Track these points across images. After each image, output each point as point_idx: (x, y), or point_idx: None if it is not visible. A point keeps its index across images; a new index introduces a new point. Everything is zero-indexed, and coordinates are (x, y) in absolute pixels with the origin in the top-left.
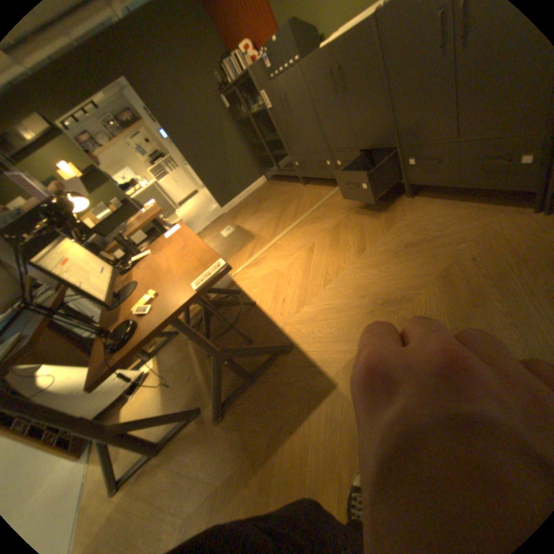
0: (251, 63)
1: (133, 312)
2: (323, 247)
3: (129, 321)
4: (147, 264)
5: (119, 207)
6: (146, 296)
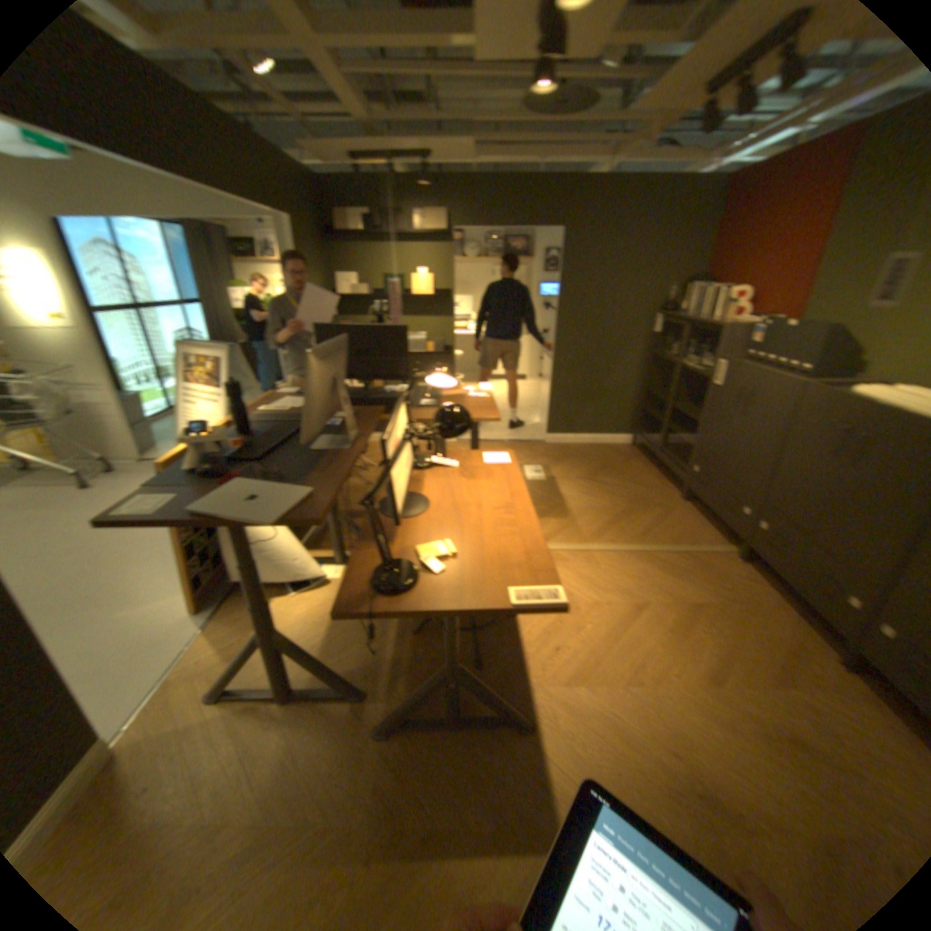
0: (731, 316)
1: (418, 555)
2: (659, 623)
3: (410, 564)
4: (448, 485)
5: (436, 353)
6: (439, 542)
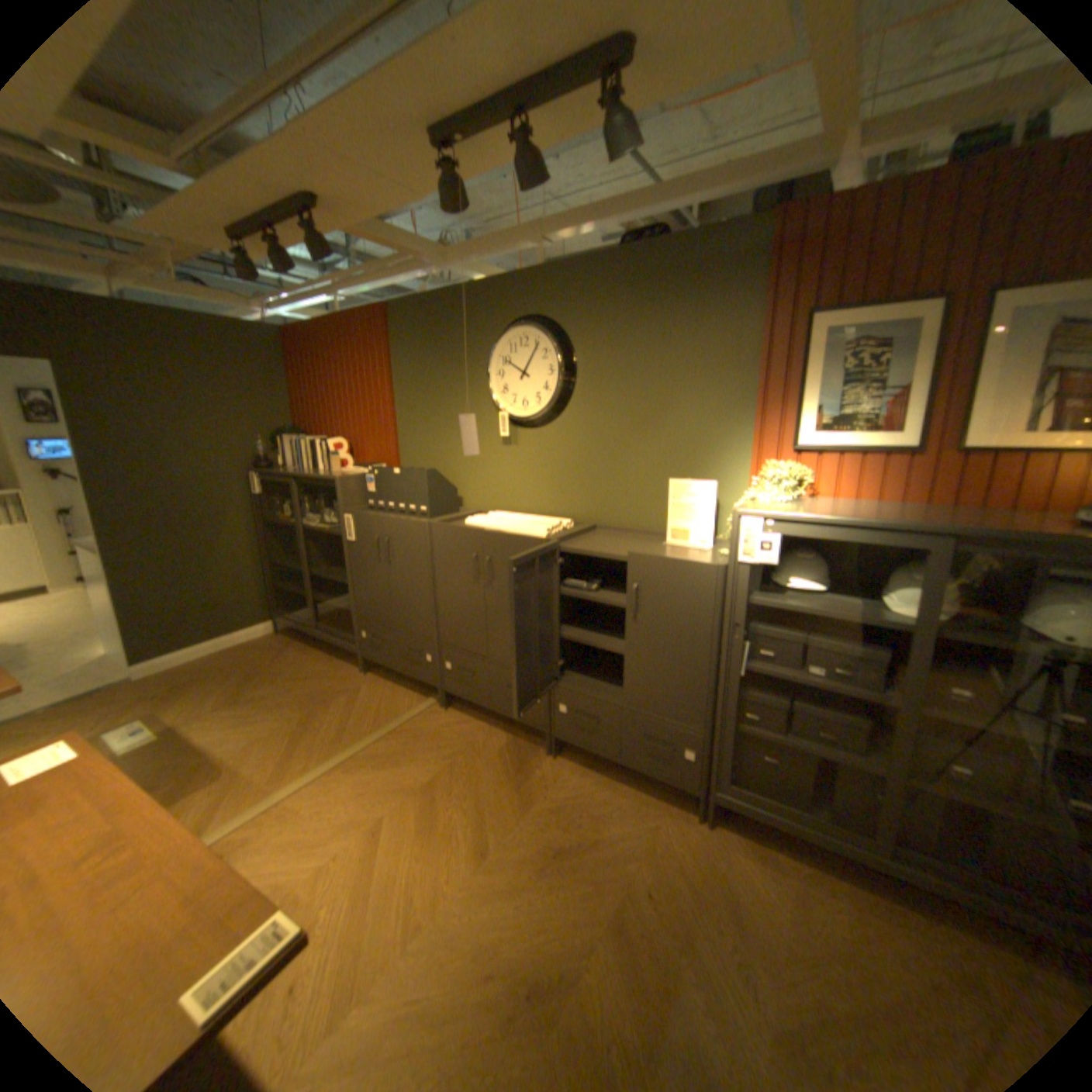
0: (339, 469)
1: None
2: (402, 834)
3: None
4: None
5: None
6: None
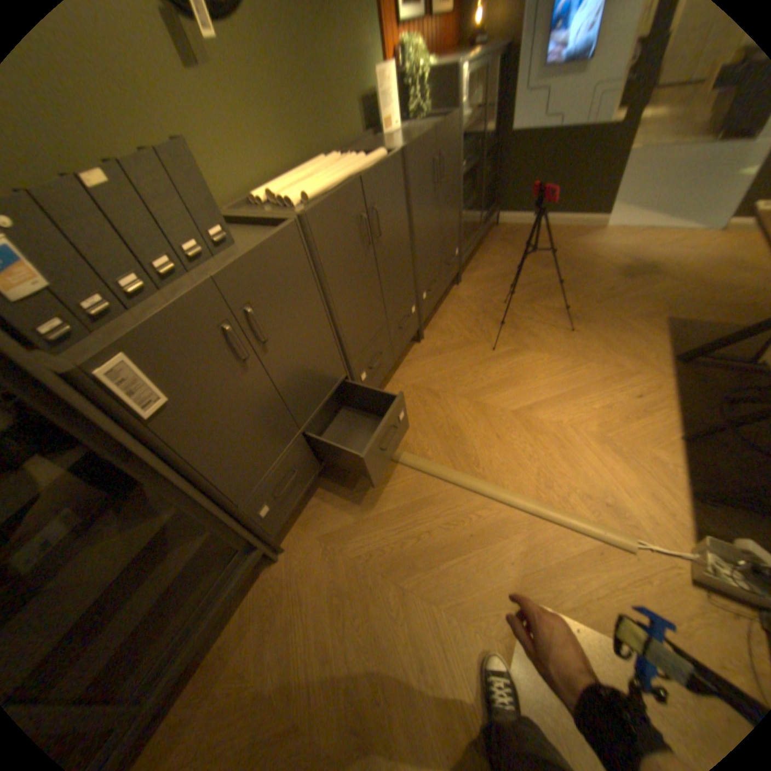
0: None
1: None
2: (520, 393)
3: None
4: None
5: None
6: None
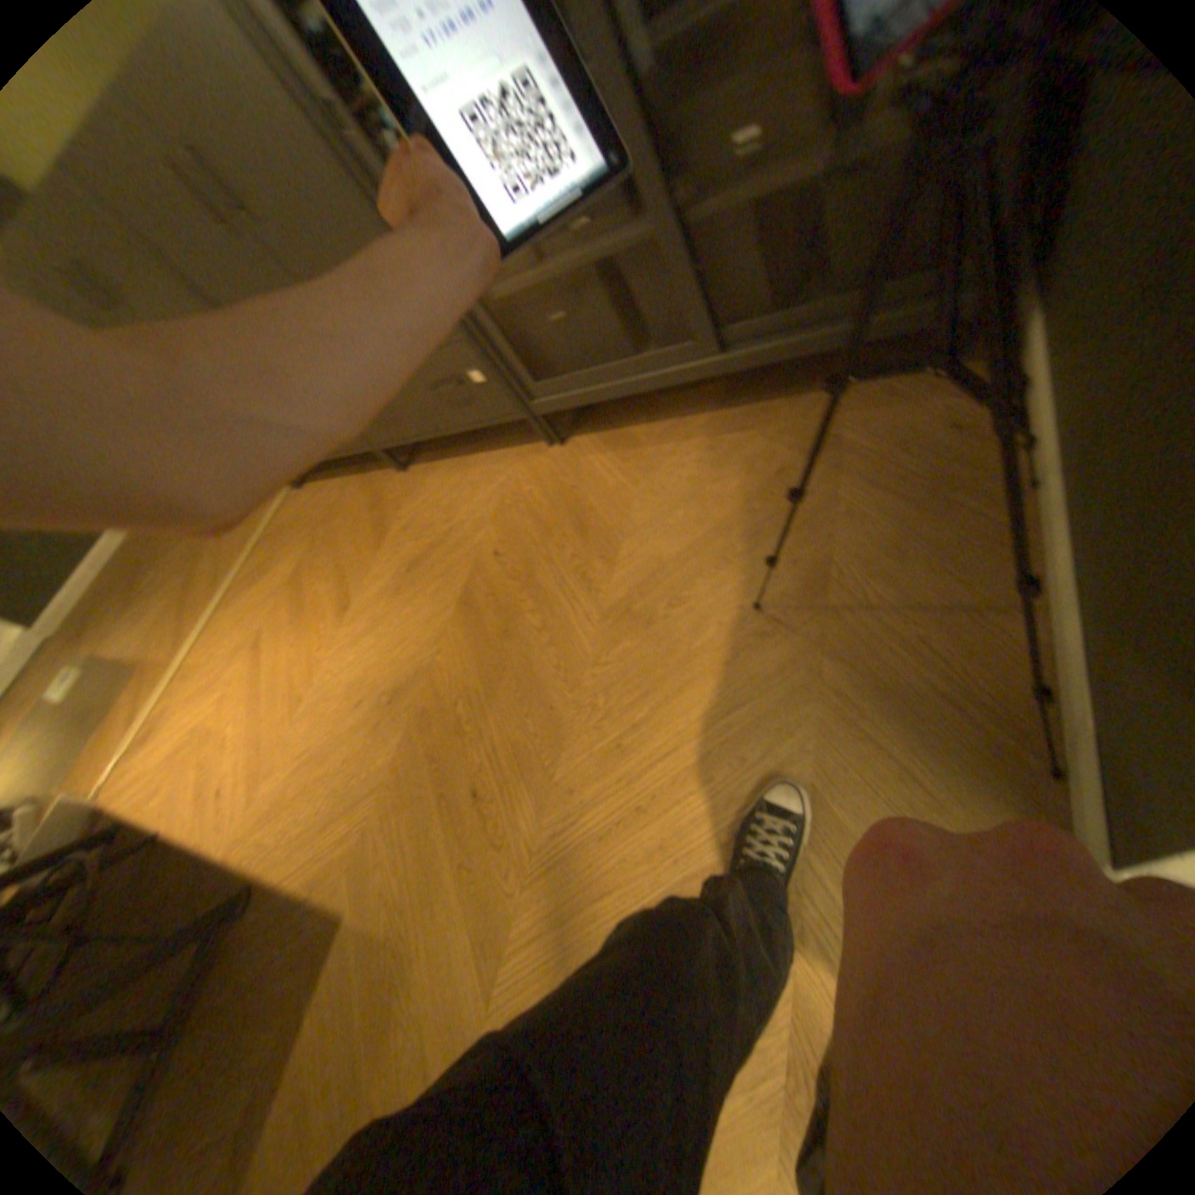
0: None
1: None
2: (279, 632)
3: None
4: None
5: None
6: None
